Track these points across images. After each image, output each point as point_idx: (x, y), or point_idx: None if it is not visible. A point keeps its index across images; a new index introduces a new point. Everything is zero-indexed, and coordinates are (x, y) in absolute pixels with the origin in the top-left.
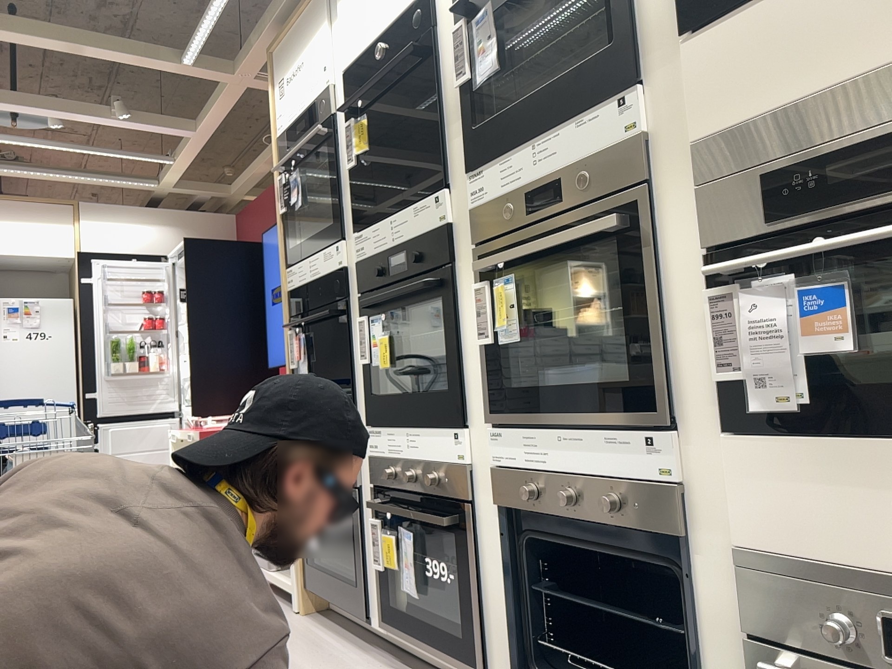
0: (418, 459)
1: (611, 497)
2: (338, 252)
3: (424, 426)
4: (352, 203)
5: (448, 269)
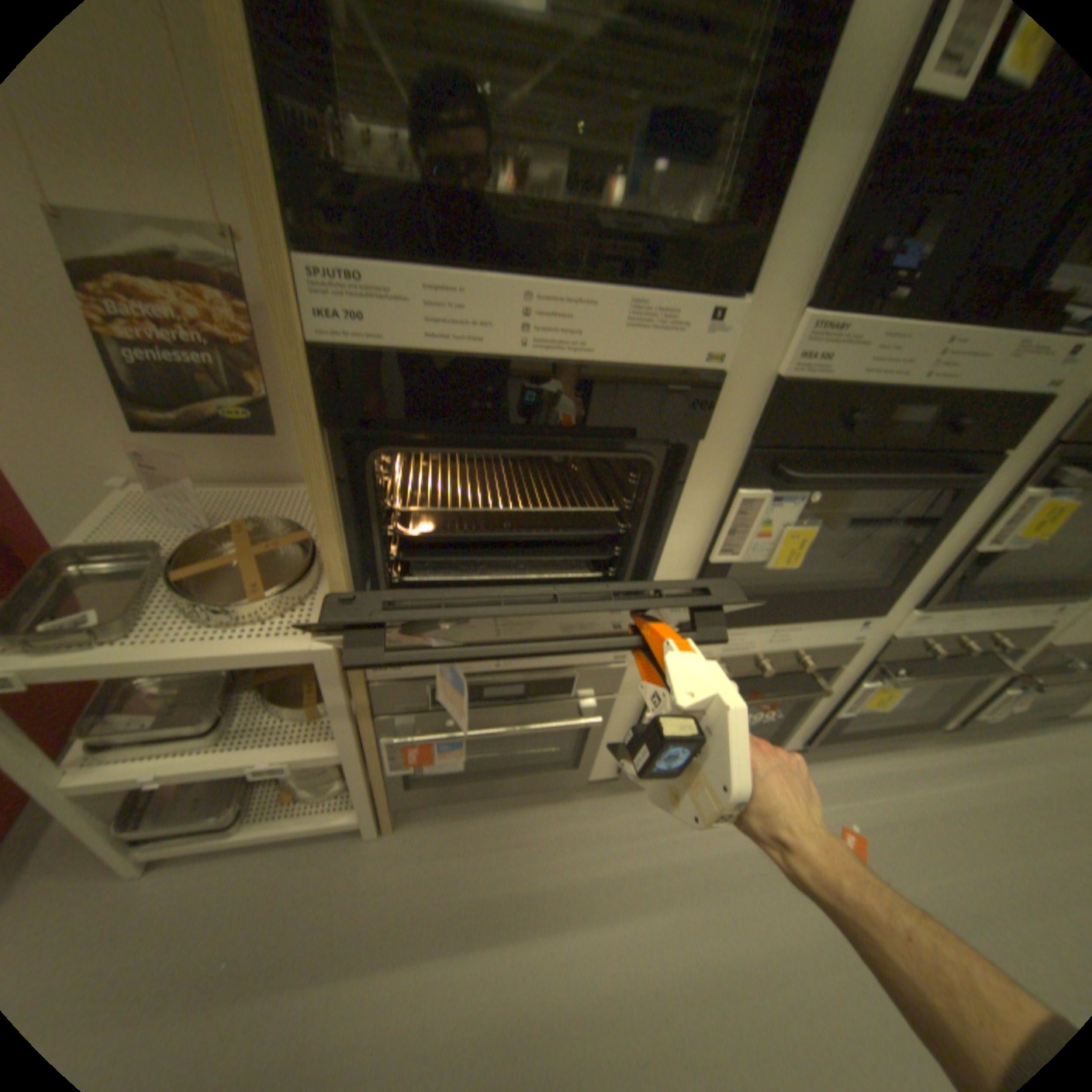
0: (784, 647)
1: (1001, 639)
2: (724, 325)
3: (817, 619)
4: (855, 209)
5: (1001, 458)
